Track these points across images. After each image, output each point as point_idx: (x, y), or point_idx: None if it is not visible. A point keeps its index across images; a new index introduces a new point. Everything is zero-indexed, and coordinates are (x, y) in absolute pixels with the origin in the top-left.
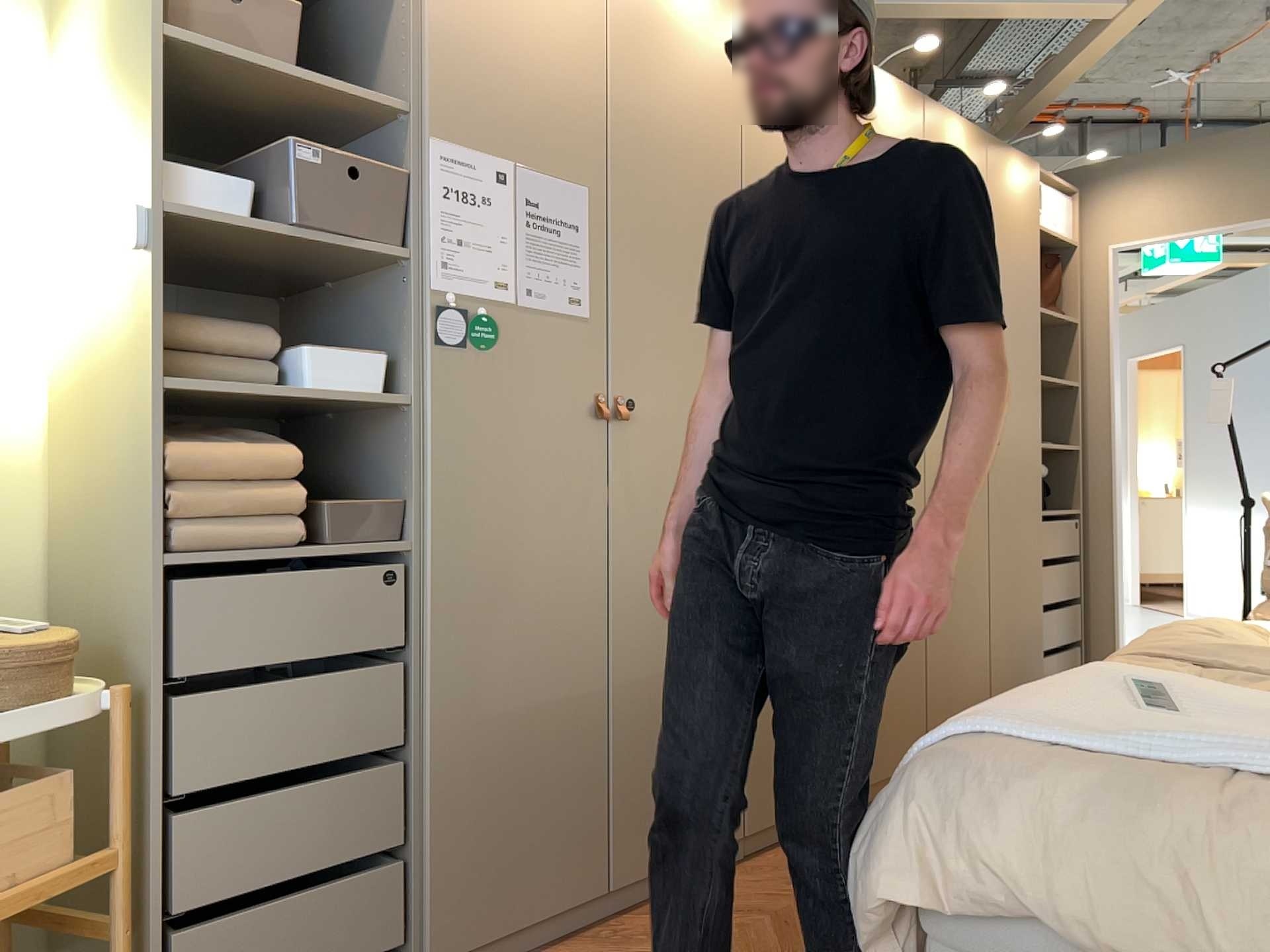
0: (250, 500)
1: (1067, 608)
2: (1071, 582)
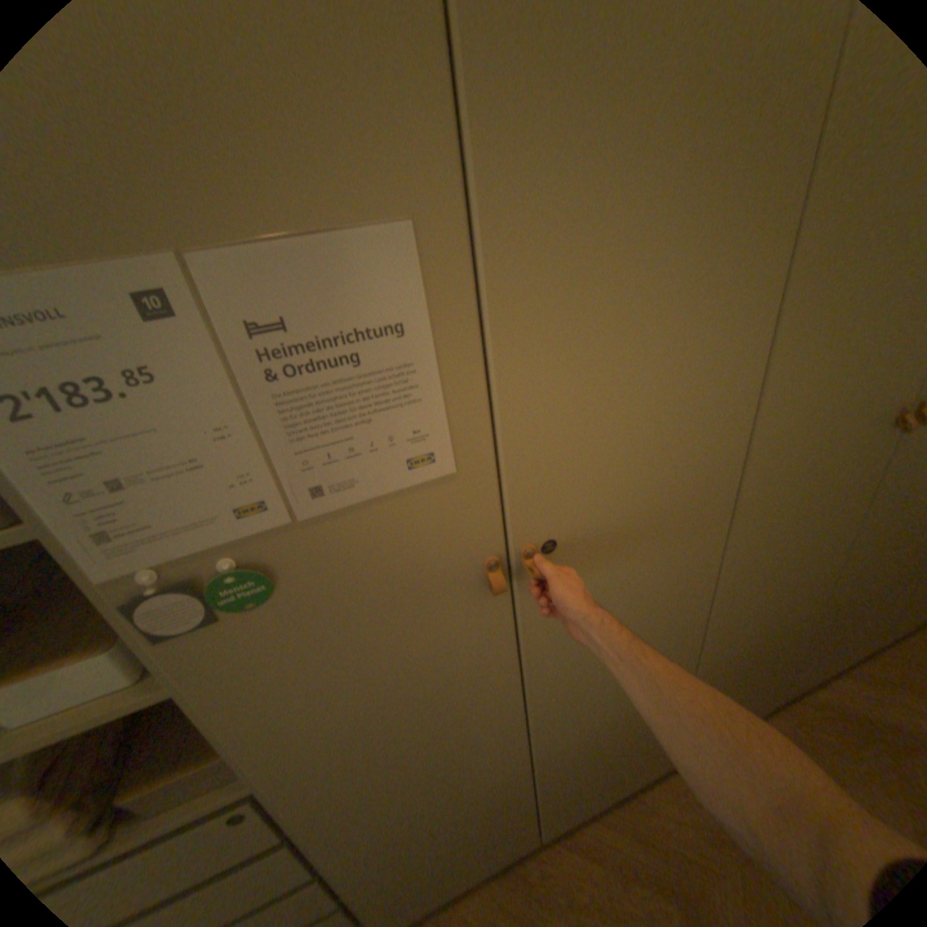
0: None
1: None
2: None
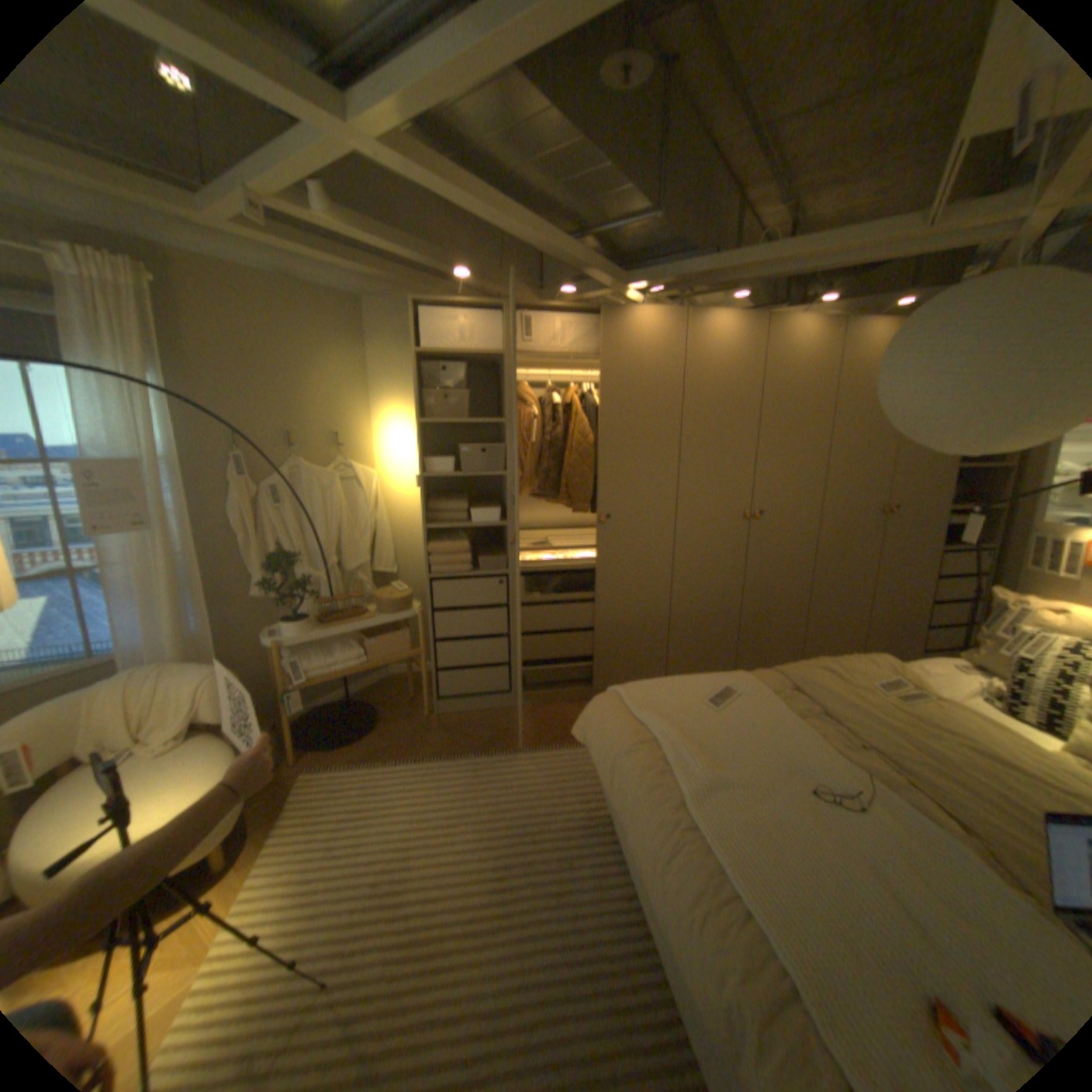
0: (453, 560)
1: (961, 605)
2: (969, 590)
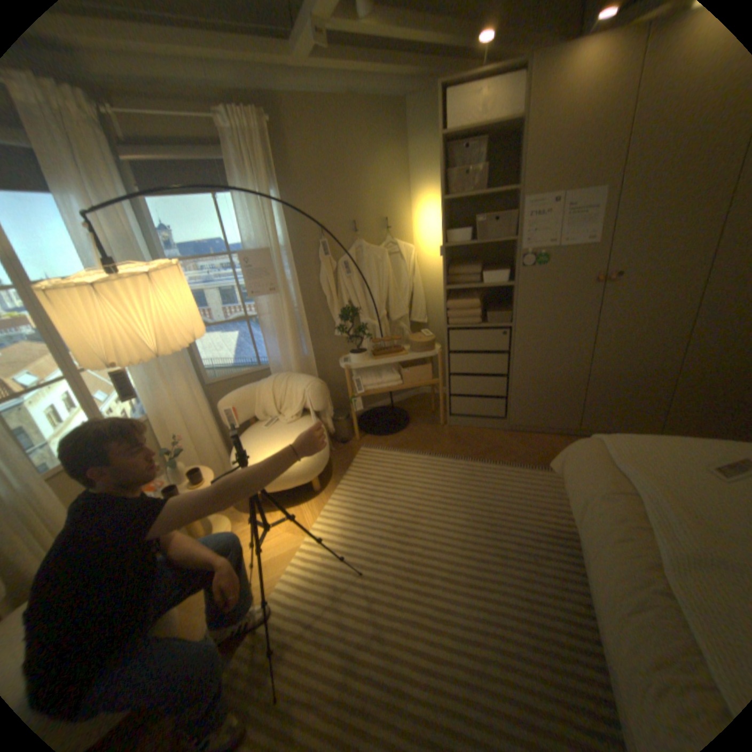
0: (466, 313)
1: None
2: None
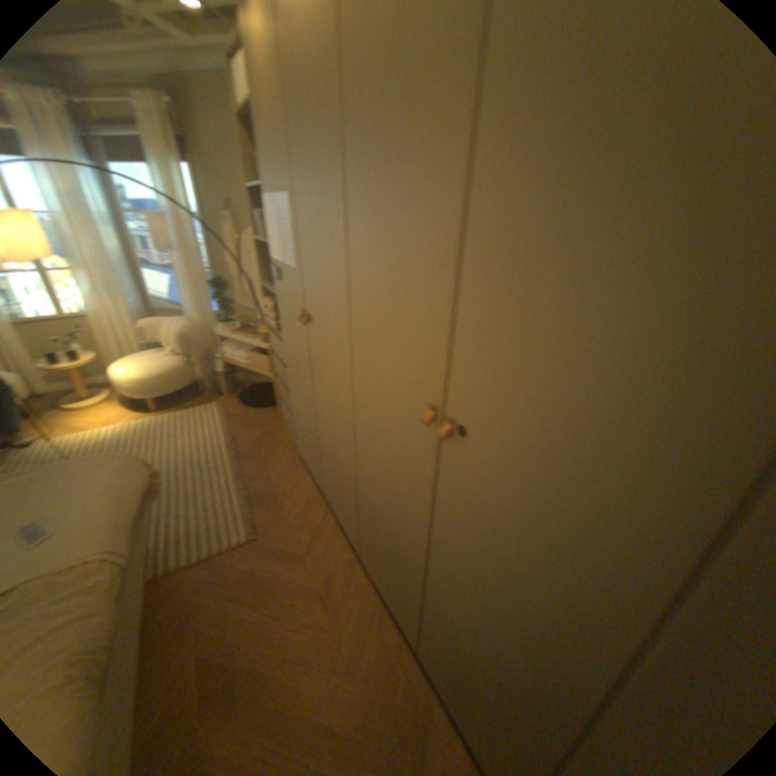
0: (267, 316)
1: None
2: None
